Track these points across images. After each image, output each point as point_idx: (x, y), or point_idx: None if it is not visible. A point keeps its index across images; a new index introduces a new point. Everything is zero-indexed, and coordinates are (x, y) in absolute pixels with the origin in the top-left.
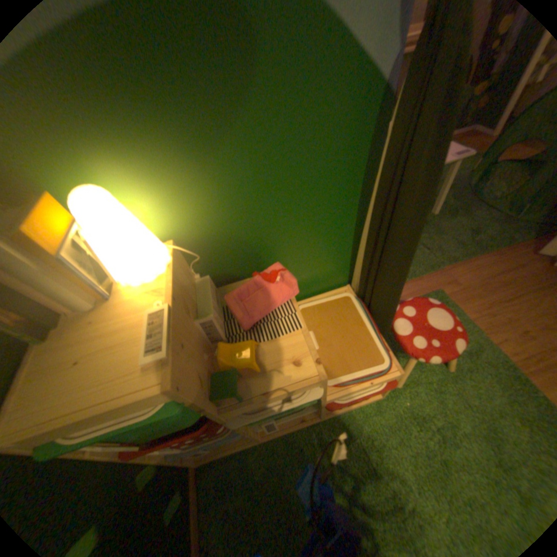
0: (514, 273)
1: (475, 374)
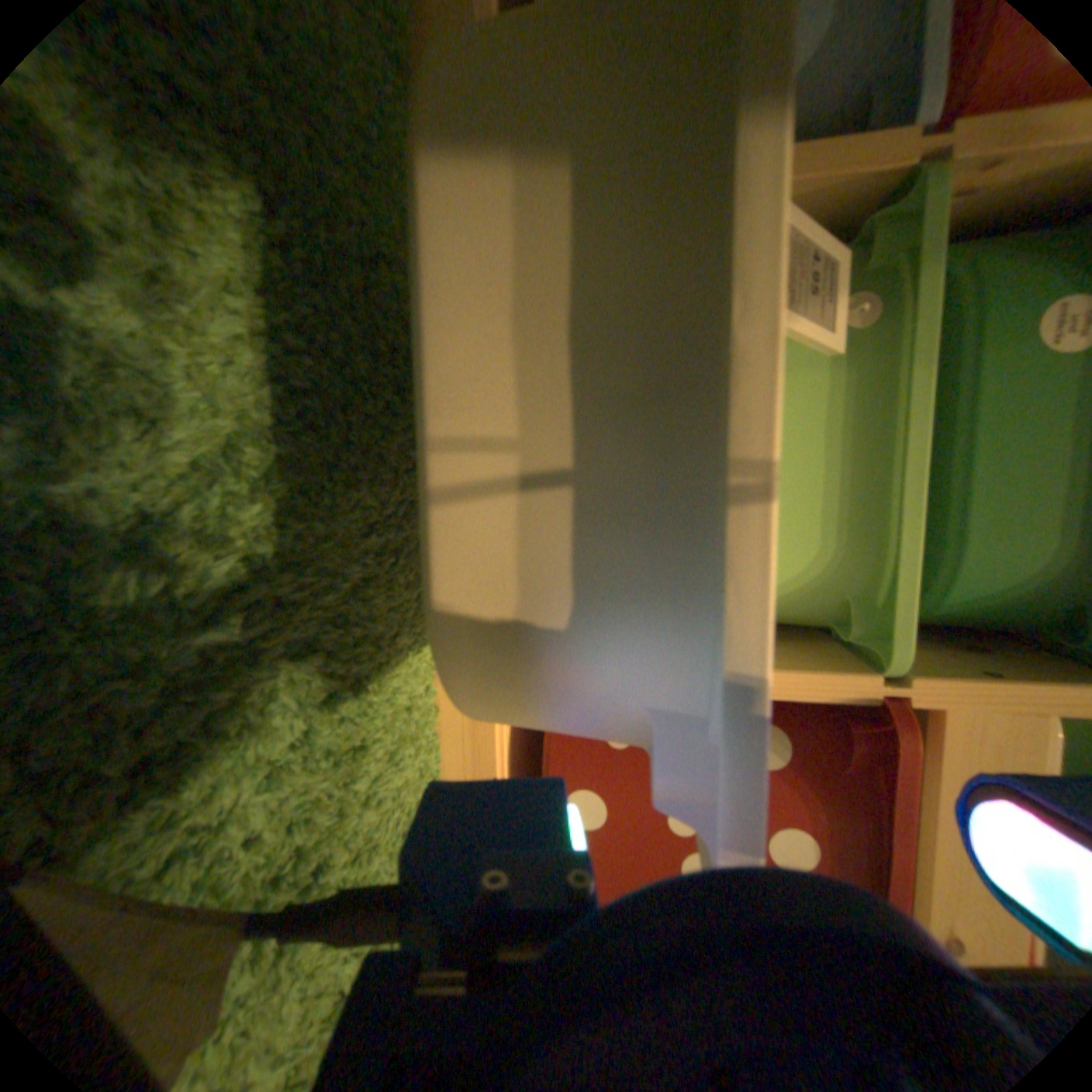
0: None
1: None
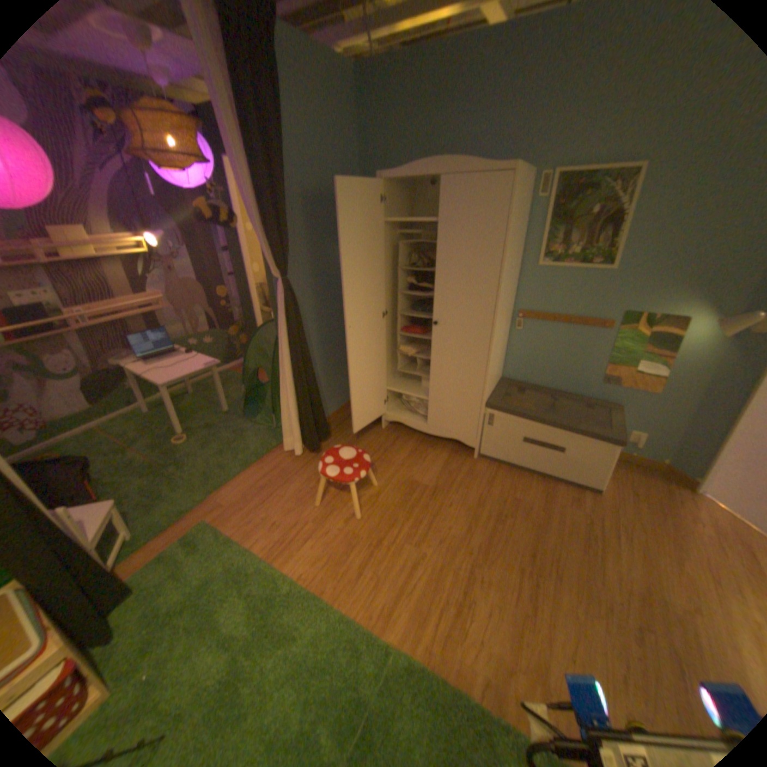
0: (270, 474)
1: (224, 592)
